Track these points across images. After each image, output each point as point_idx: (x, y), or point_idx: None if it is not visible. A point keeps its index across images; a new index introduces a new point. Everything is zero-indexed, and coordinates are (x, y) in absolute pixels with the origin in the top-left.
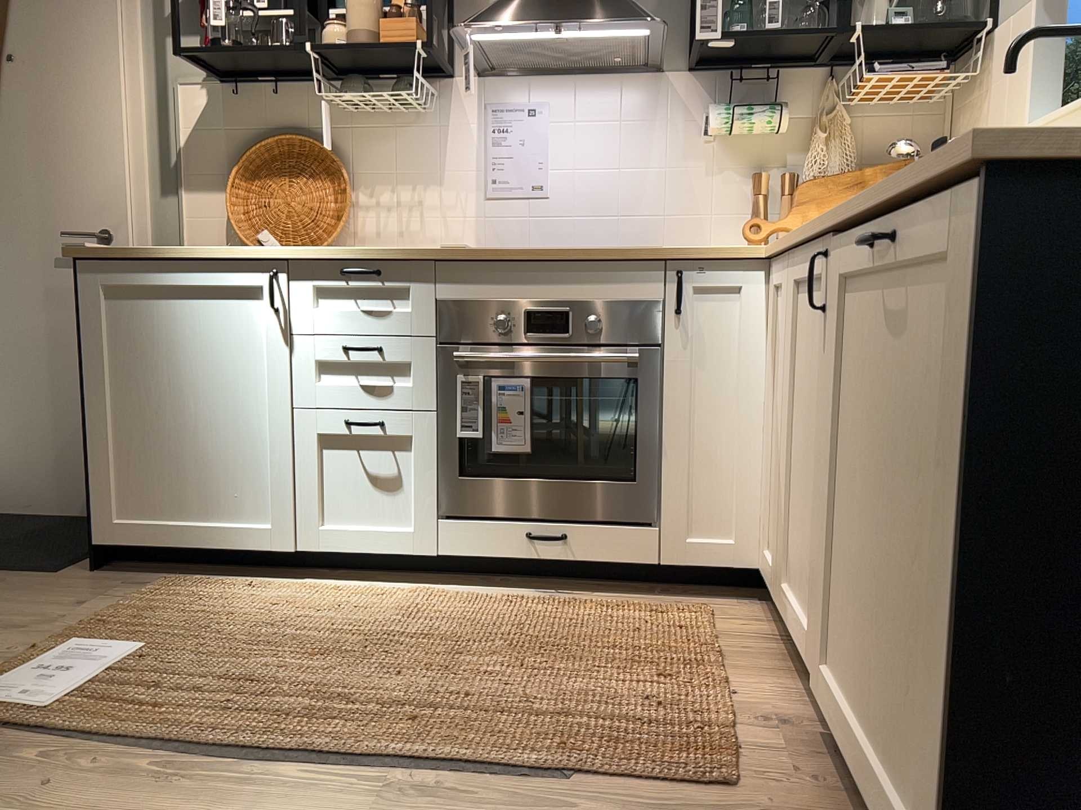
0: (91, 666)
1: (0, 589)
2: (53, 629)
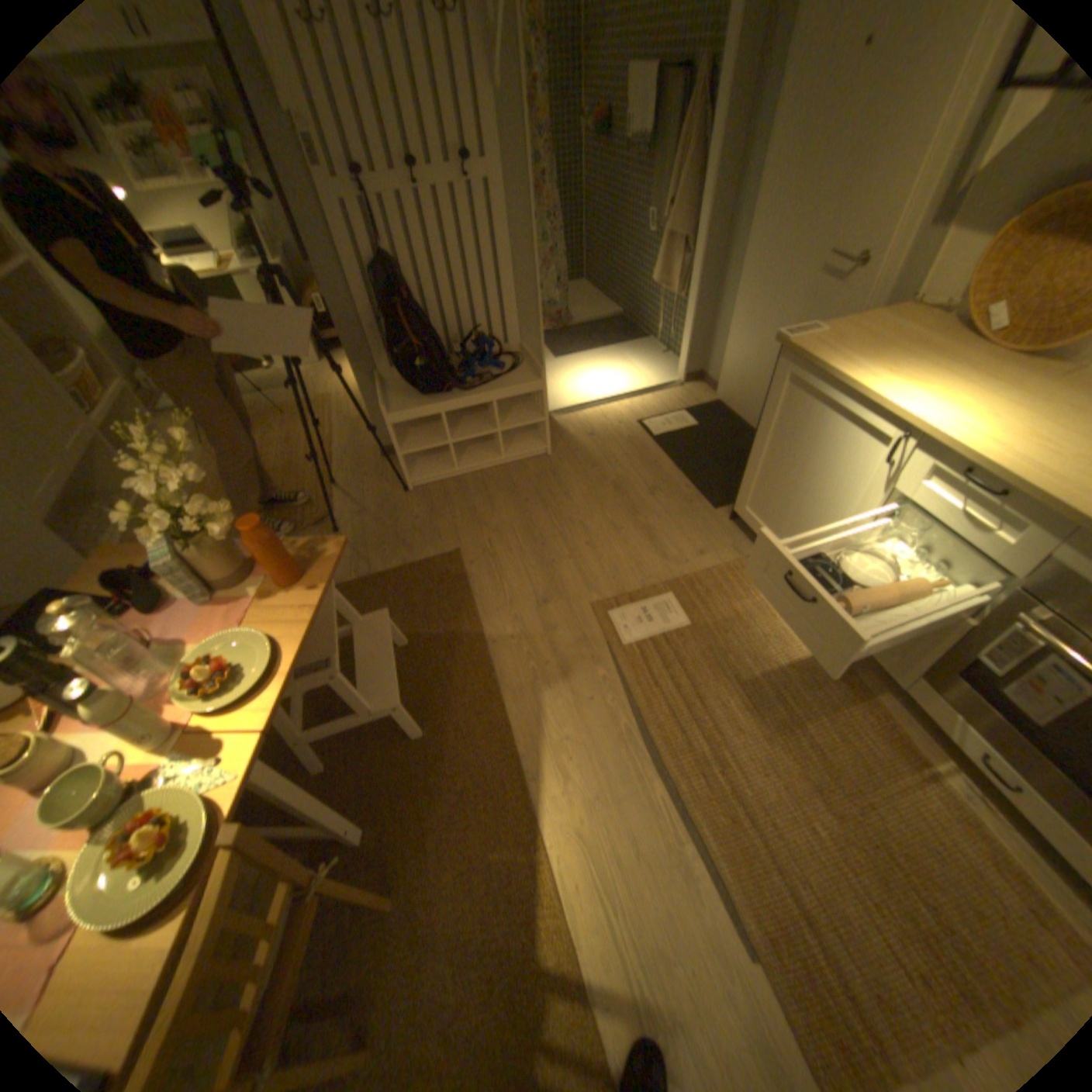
0: (663, 620)
1: (687, 507)
2: (678, 567)
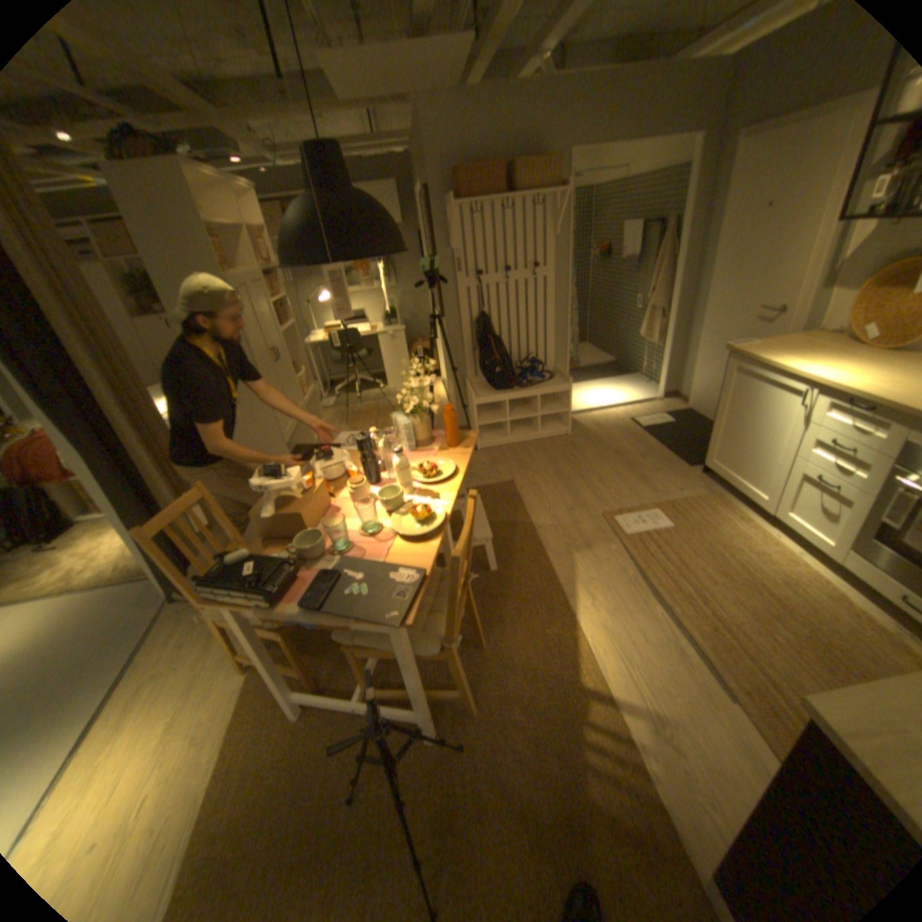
0: (656, 522)
1: (669, 465)
2: (664, 496)
